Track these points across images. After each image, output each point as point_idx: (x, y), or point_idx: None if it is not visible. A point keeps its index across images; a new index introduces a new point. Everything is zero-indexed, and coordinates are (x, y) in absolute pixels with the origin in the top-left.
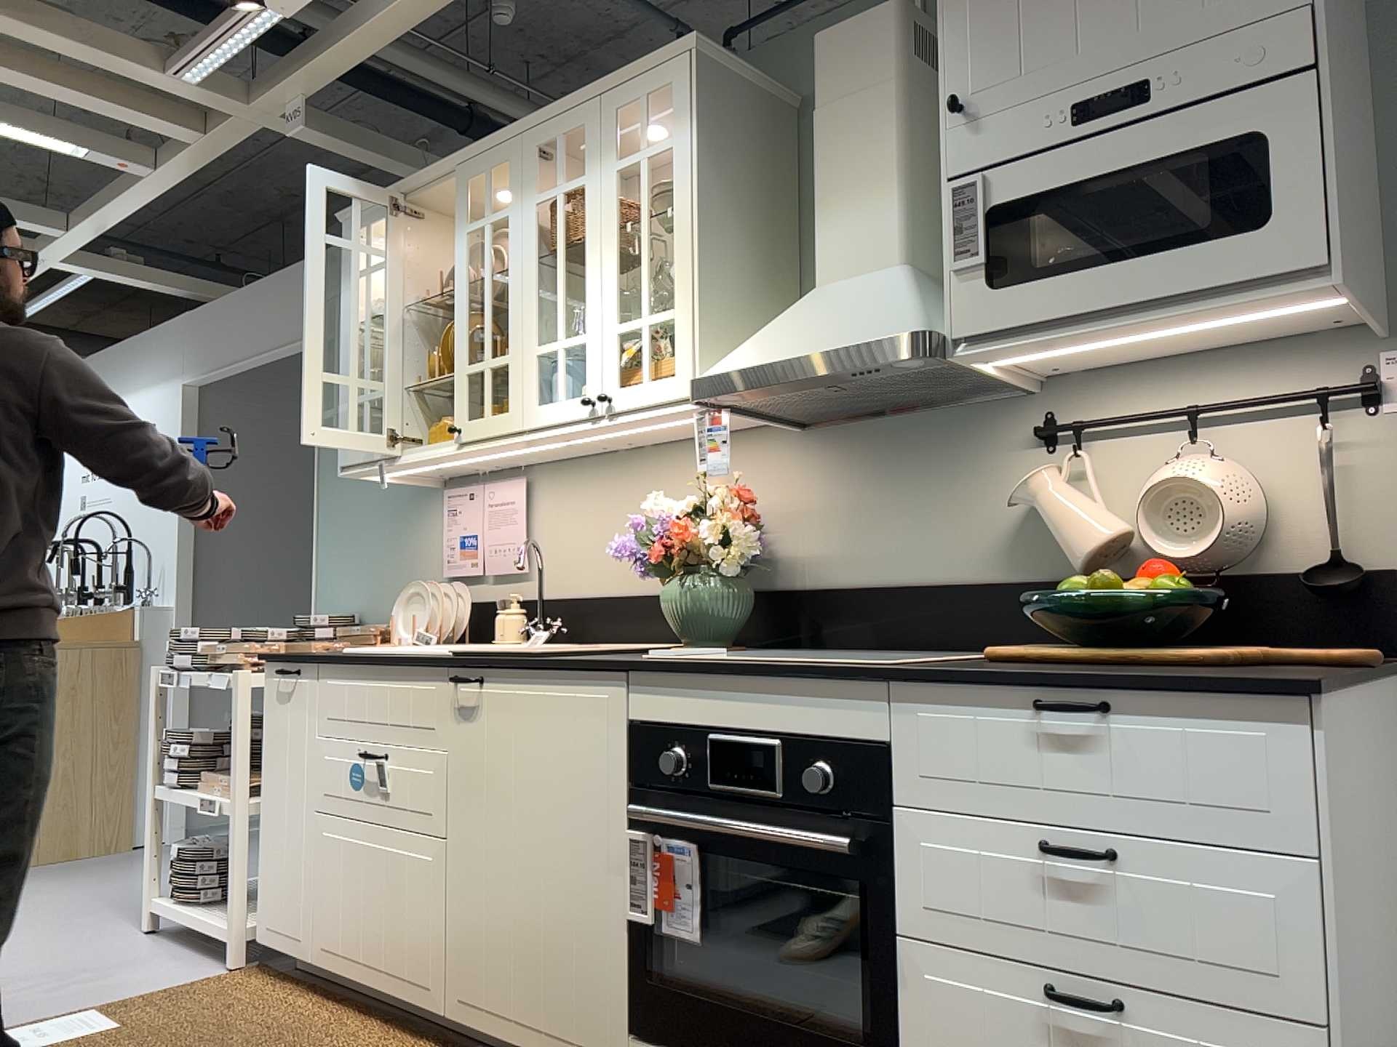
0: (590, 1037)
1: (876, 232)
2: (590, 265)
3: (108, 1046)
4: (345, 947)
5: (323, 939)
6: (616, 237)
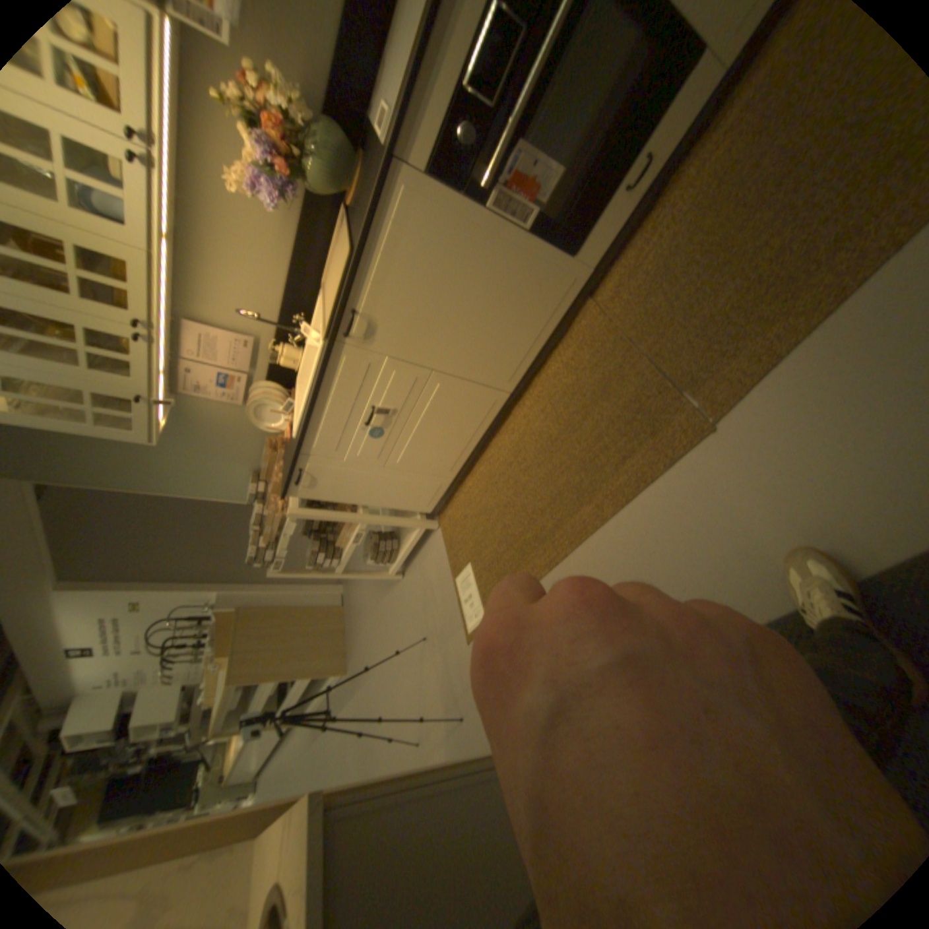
0: (564, 287)
1: None
2: None
3: (484, 561)
4: (457, 453)
5: (448, 467)
6: None
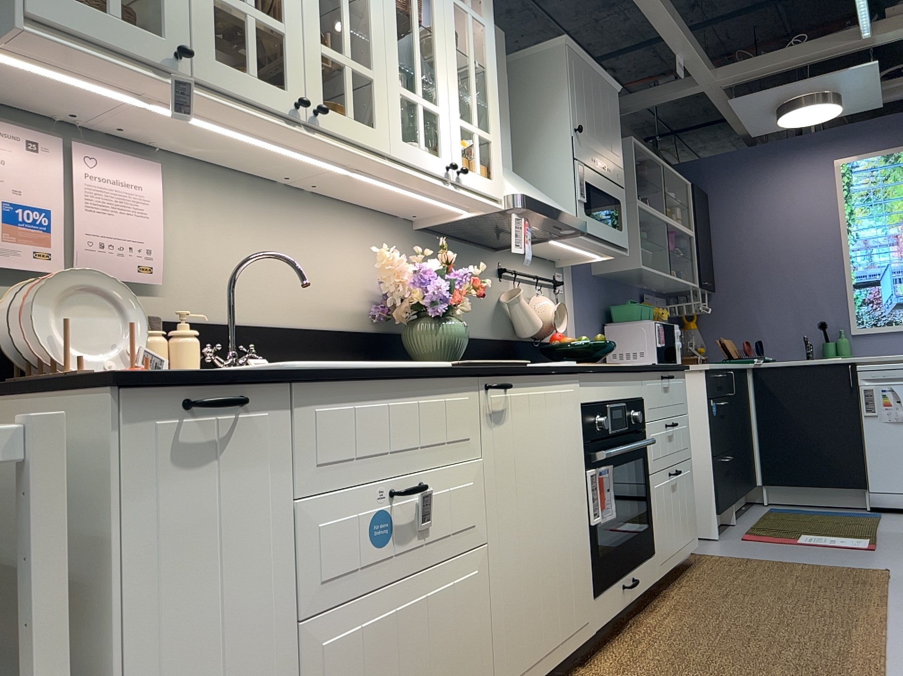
0: (582, 617)
1: (507, 148)
2: (441, 57)
3: None
4: None
5: None
6: (456, 52)
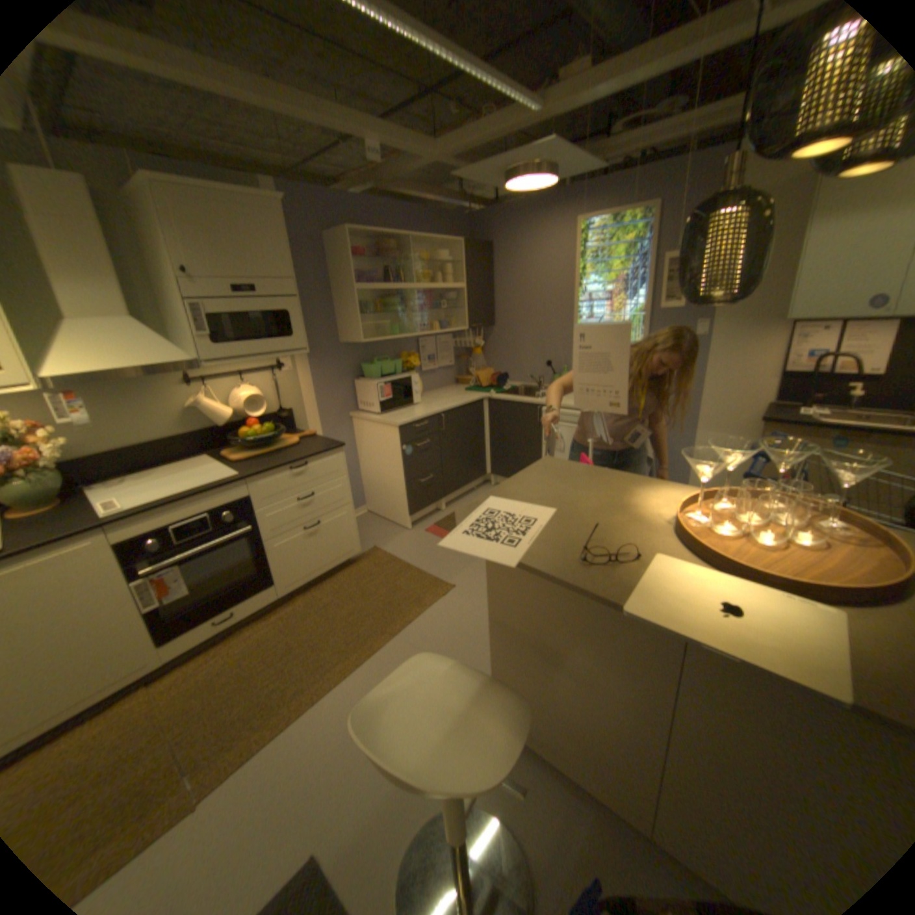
0: (131, 667)
1: (108, 298)
2: None
3: None
4: None
5: None
6: None
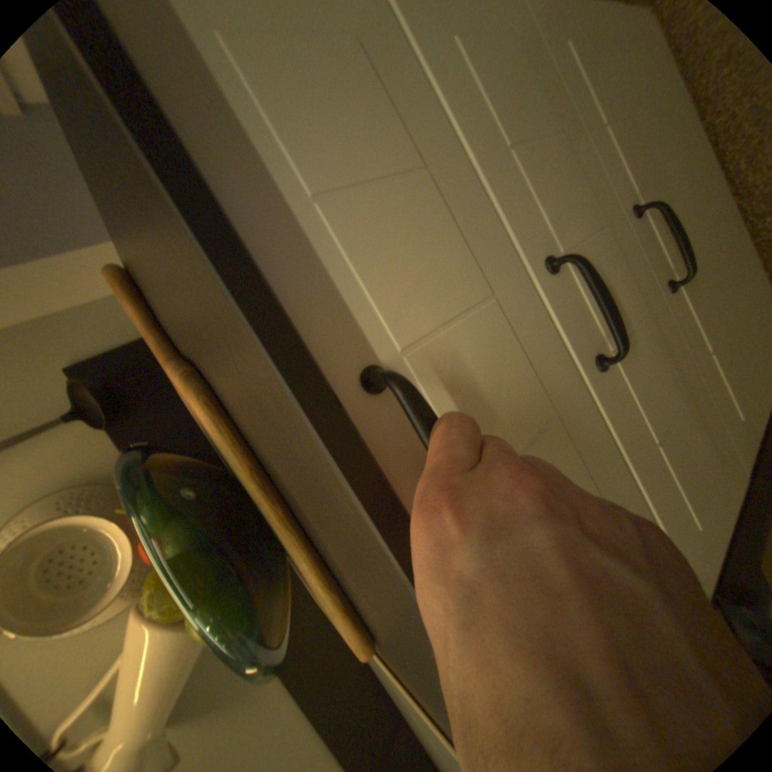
0: None
1: None
2: None
3: None
4: None
5: None
6: None
